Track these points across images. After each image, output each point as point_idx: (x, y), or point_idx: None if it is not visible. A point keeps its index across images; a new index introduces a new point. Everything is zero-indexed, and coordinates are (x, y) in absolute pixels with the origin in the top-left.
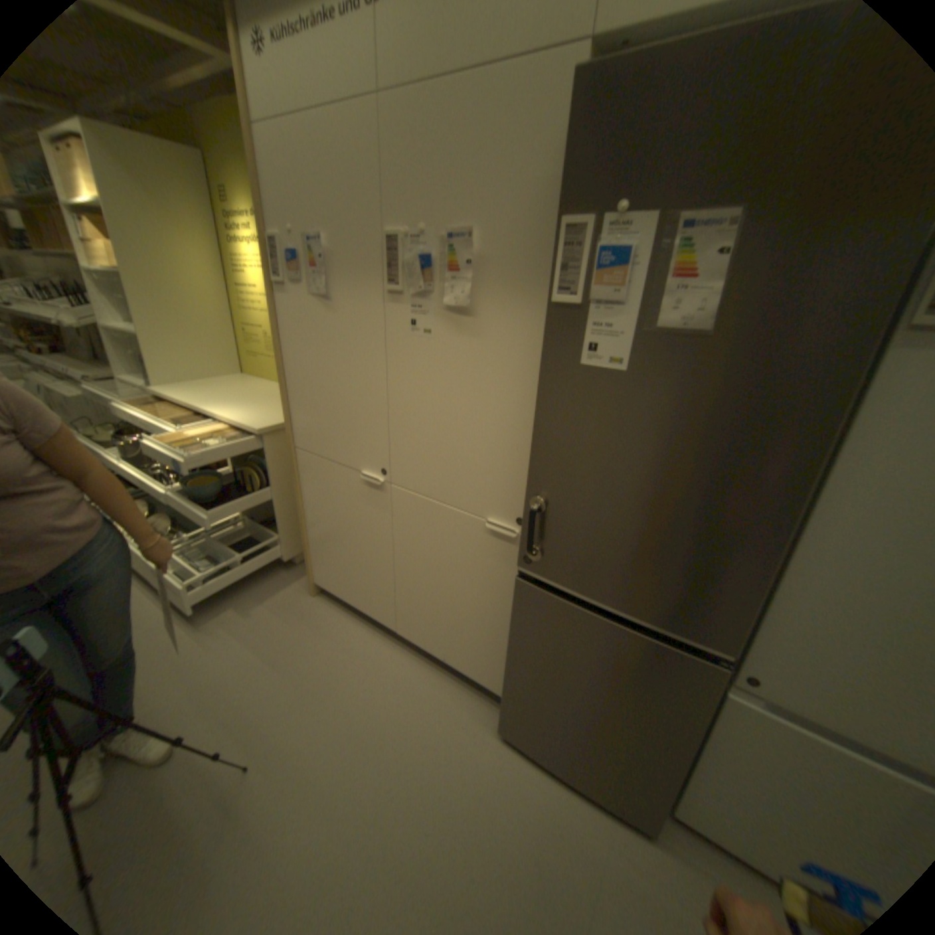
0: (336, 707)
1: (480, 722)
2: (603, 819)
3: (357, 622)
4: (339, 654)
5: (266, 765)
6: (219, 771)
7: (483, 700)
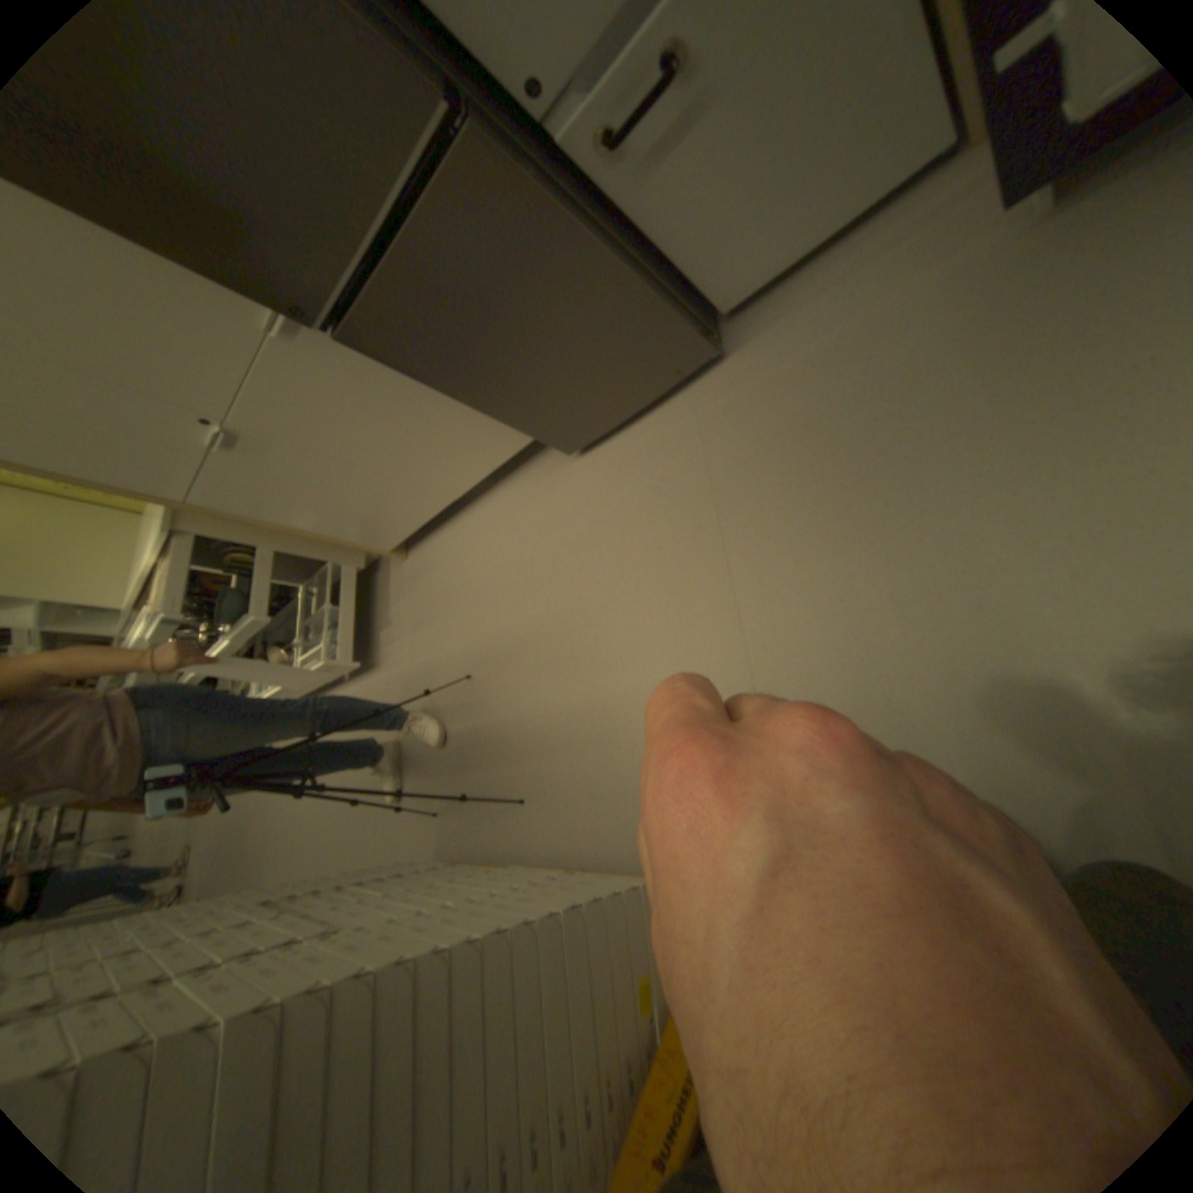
0: (480, 588)
1: (561, 465)
2: (680, 396)
3: (444, 531)
4: (454, 562)
5: (478, 660)
6: (462, 693)
7: (552, 449)
